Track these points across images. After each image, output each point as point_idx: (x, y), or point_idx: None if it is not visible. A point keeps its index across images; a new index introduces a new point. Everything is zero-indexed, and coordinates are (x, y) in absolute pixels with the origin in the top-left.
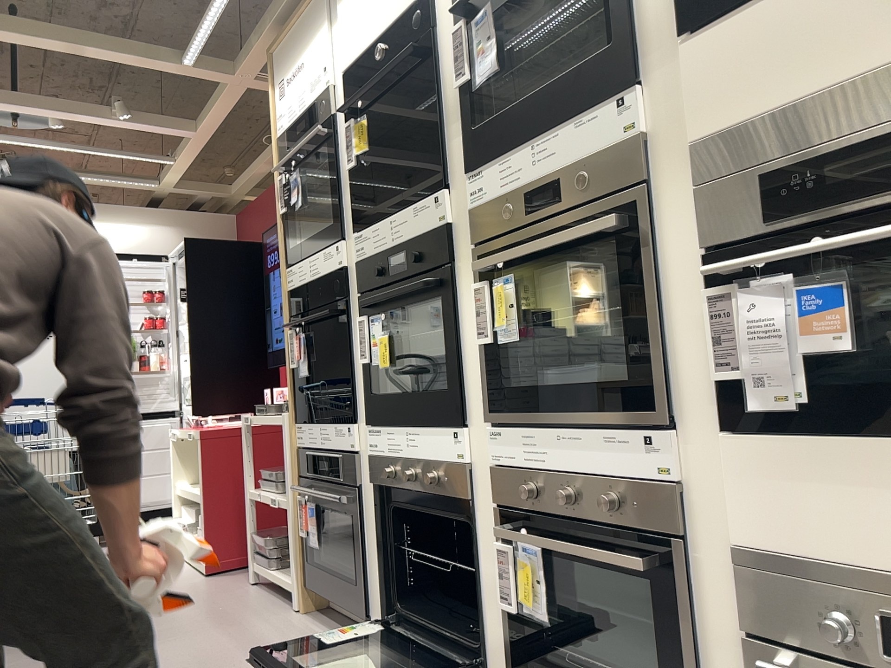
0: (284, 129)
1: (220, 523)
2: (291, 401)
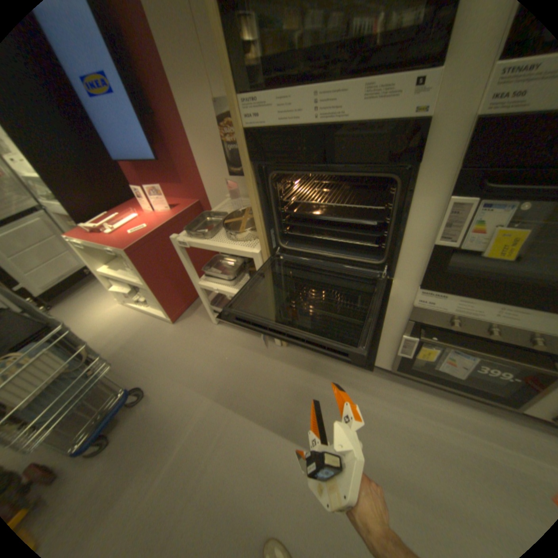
0: None
1: (168, 296)
2: (264, 242)
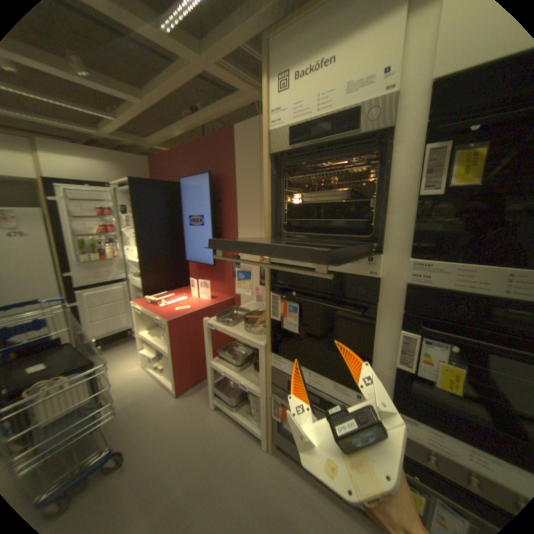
0: (283, 122)
1: (183, 369)
2: (270, 338)
